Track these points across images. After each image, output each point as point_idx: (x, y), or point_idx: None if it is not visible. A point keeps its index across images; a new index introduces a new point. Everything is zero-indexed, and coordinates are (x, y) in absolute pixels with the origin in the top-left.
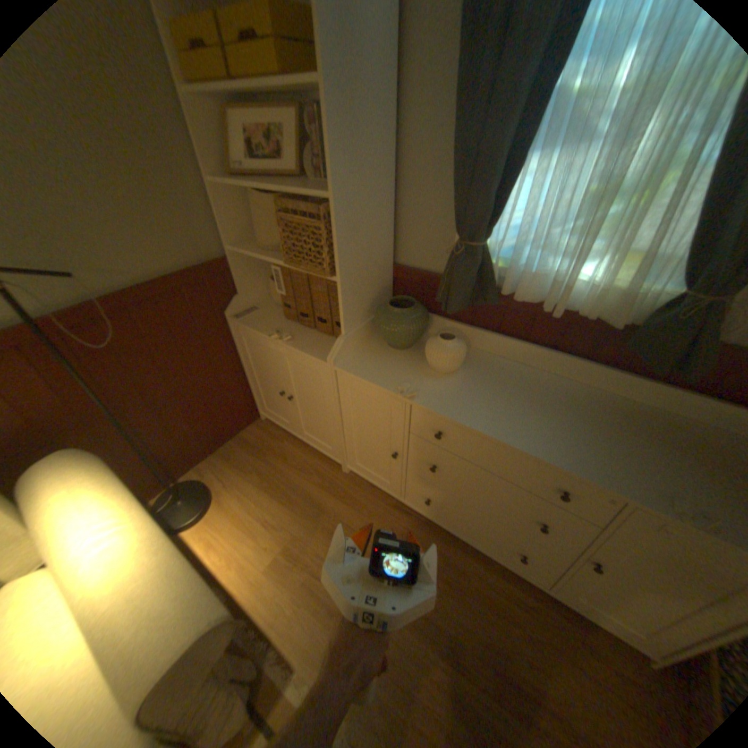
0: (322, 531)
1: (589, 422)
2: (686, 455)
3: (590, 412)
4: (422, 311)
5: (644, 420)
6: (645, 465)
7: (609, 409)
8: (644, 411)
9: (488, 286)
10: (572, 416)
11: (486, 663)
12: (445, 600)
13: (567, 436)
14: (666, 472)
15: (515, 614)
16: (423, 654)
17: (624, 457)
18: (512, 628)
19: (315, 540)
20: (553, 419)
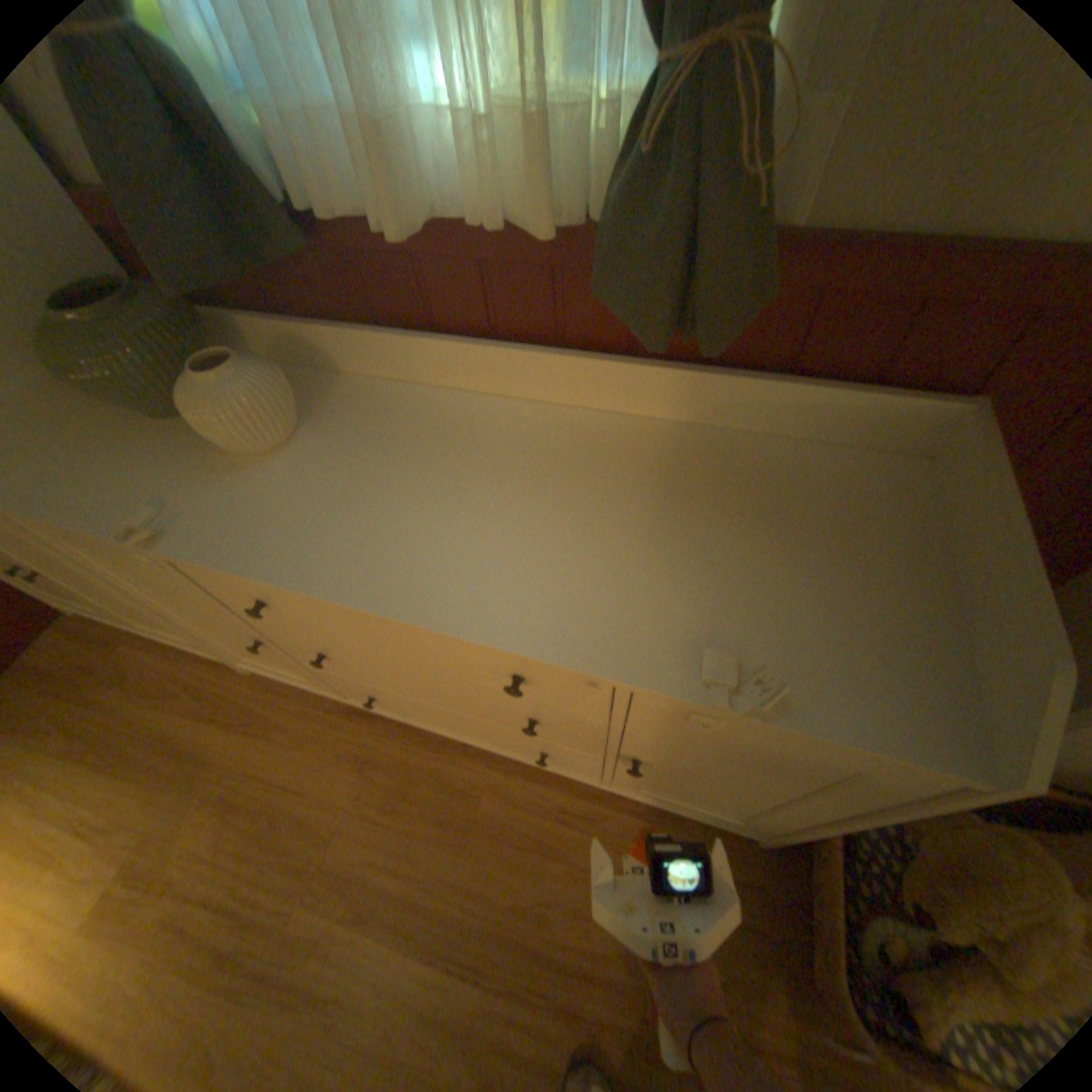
0: (199, 805)
1: (558, 496)
2: (746, 526)
3: (566, 471)
4: (143, 306)
5: (675, 461)
6: (657, 575)
7: (607, 452)
8: (679, 438)
9: (258, 191)
10: (523, 491)
11: (504, 944)
12: (433, 857)
13: (502, 547)
14: (699, 583)
15: (553, 839)
16: (394, 972)
17: (616, 568)
18: (547, 865)
19: (186, 828)
20: (479, 512)
